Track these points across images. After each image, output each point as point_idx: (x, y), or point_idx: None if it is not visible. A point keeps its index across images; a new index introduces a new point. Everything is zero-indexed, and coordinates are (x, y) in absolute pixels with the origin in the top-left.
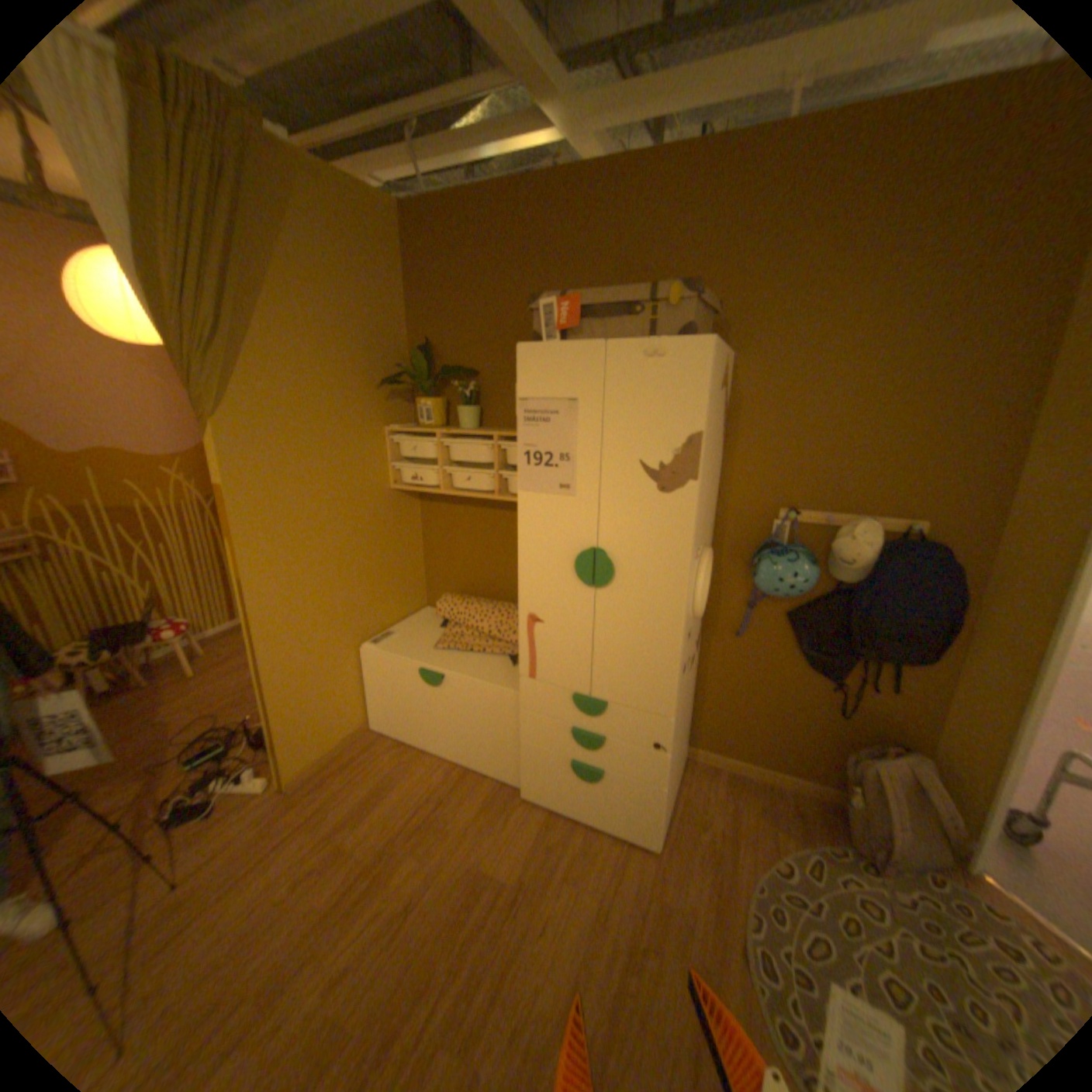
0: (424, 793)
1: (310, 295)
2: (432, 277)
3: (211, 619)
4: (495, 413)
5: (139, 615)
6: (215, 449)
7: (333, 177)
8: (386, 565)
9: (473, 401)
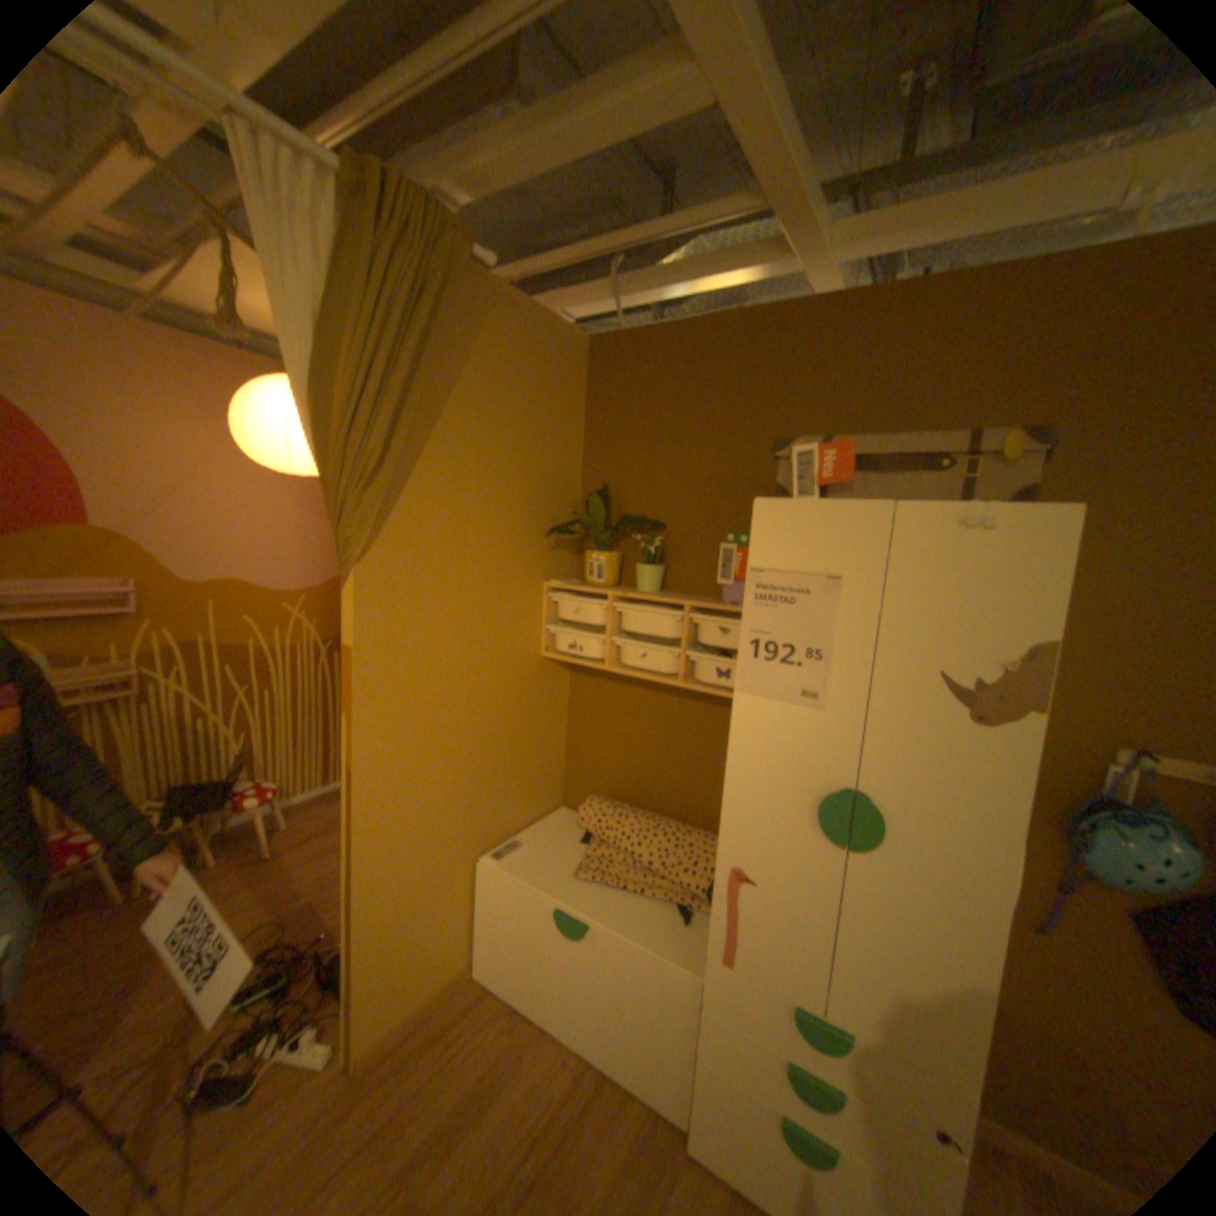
0: (542, 1112)
1: (489, 429)
2: (621, 416)
3: (302, 782)
4: (682, 574)
5: (226, 771)
6: (354, 601)
7: (531, 308)
8: (523, 751)
9: (657, 558)
